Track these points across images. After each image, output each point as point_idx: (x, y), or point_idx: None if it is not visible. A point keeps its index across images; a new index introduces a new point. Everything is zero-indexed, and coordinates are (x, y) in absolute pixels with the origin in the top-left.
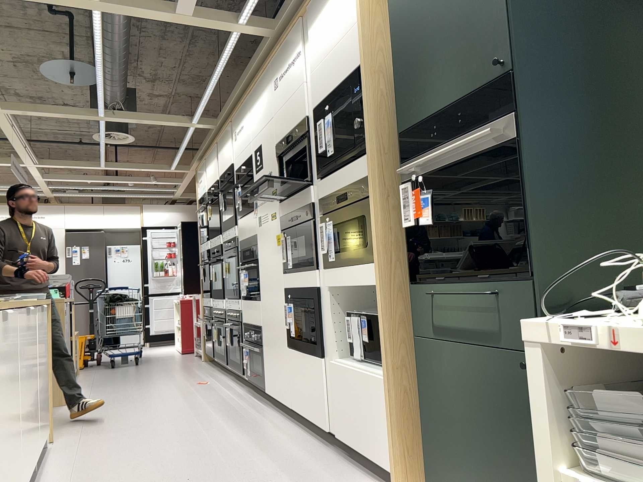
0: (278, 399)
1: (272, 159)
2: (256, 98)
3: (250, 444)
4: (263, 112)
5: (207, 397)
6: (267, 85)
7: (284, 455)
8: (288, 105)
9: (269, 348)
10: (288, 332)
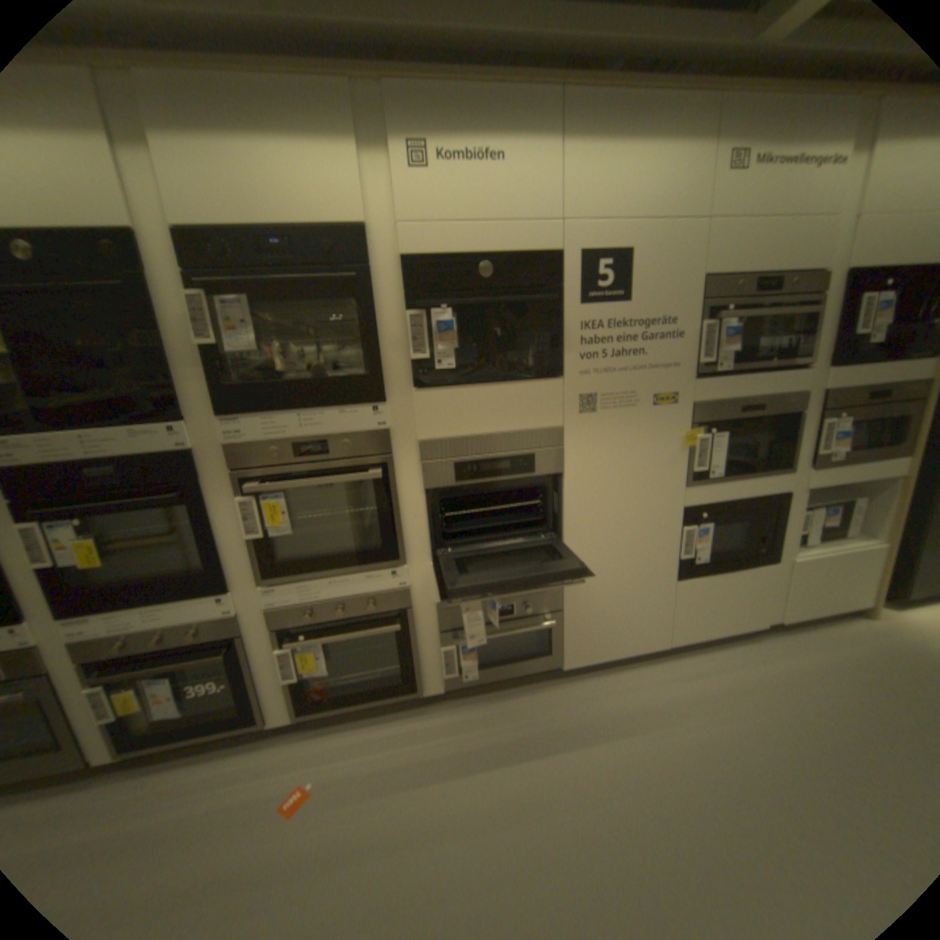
0: (623, 656)
1: (687, 297)
2: (627, 132)
3: (759, 709)
4: (658, 181)
5: (452, 782)
6: (692, 133)
7: (792, 677)
8: (780, 224)
9: (597, 603)
10: (689, 560)
